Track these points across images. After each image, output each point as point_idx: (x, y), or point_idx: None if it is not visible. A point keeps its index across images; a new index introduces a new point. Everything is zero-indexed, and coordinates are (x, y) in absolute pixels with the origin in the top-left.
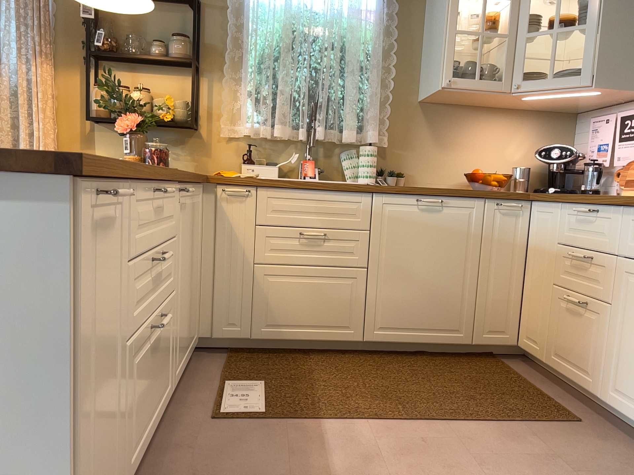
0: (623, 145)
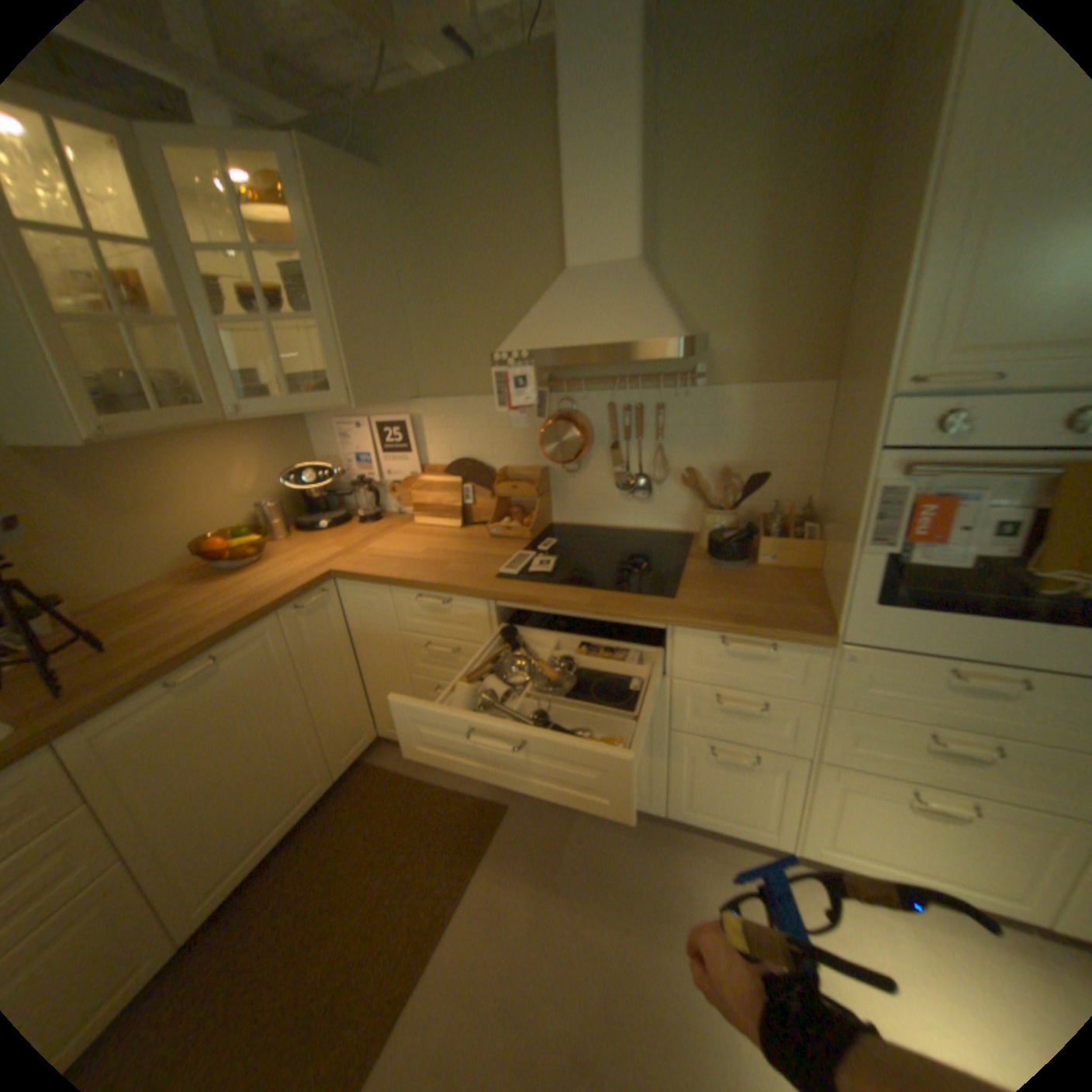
0: (389, 457)
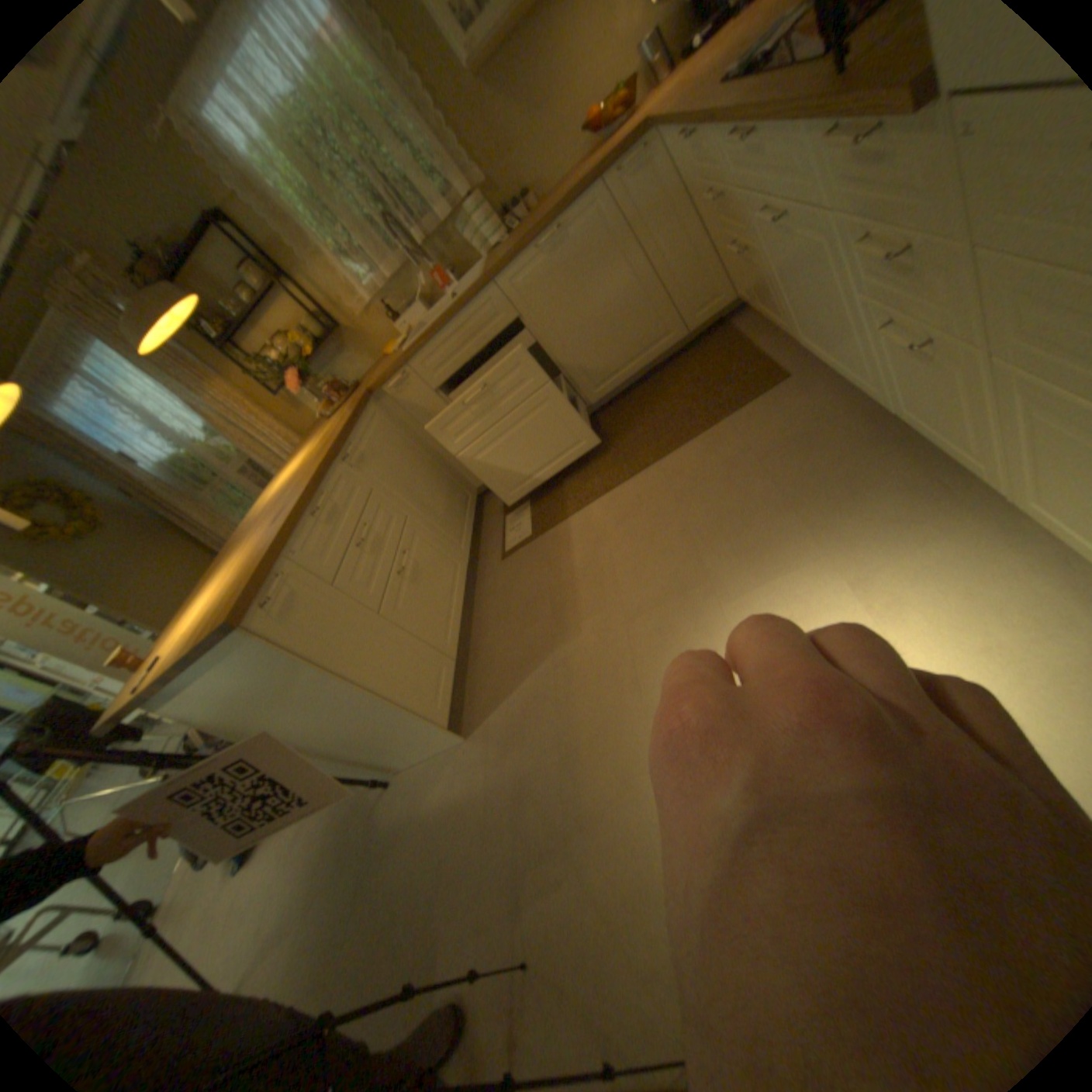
0: None
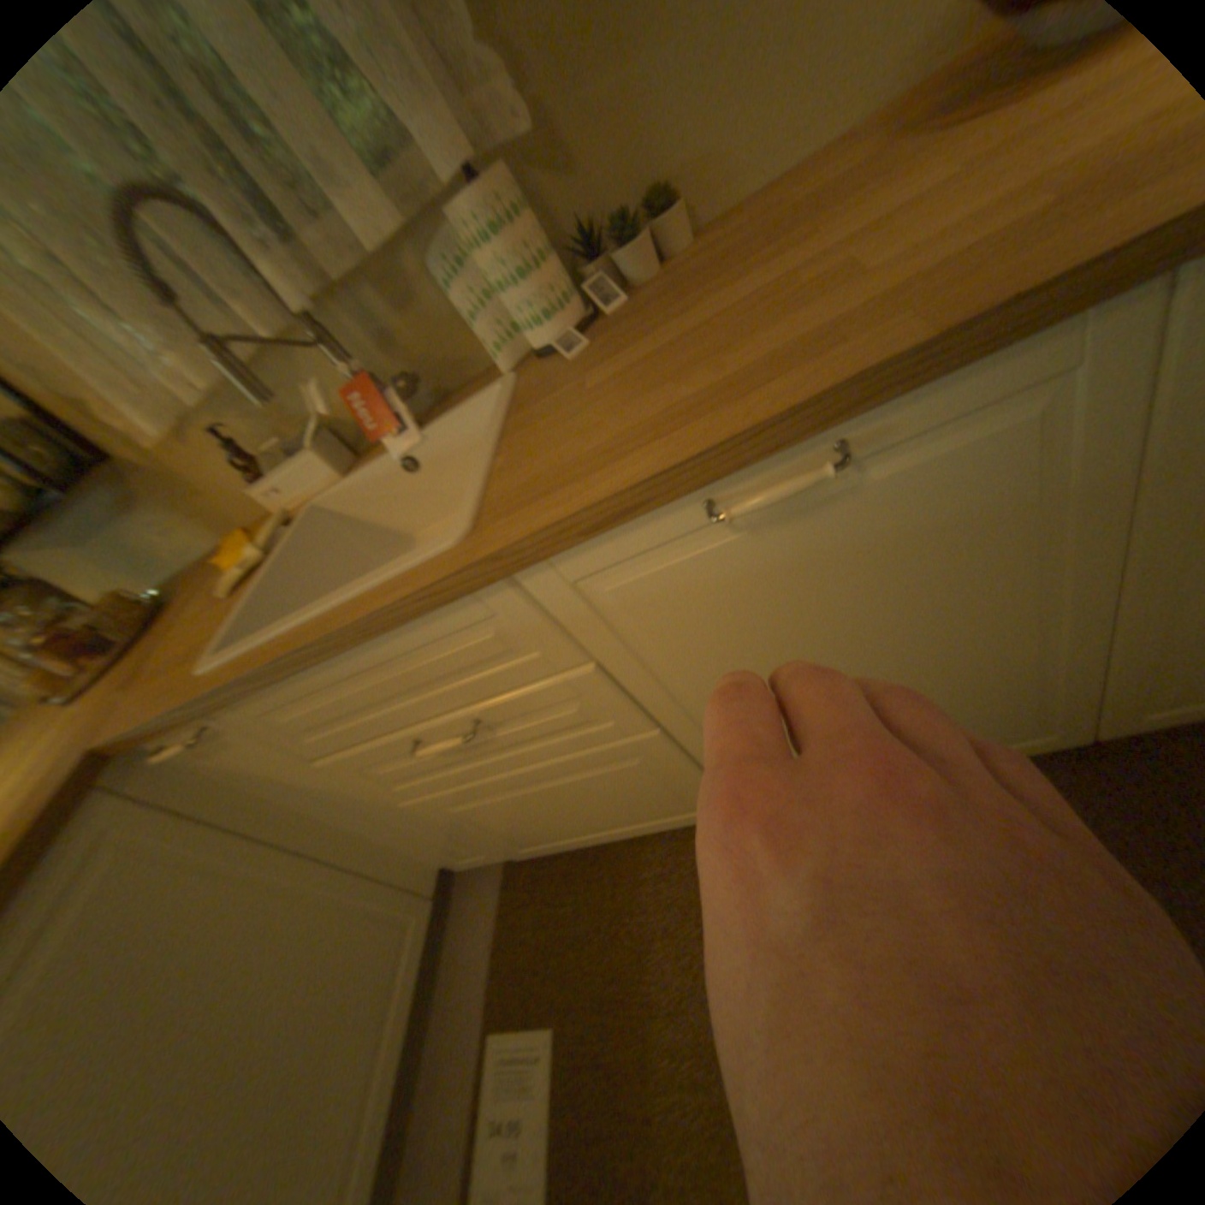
0: None
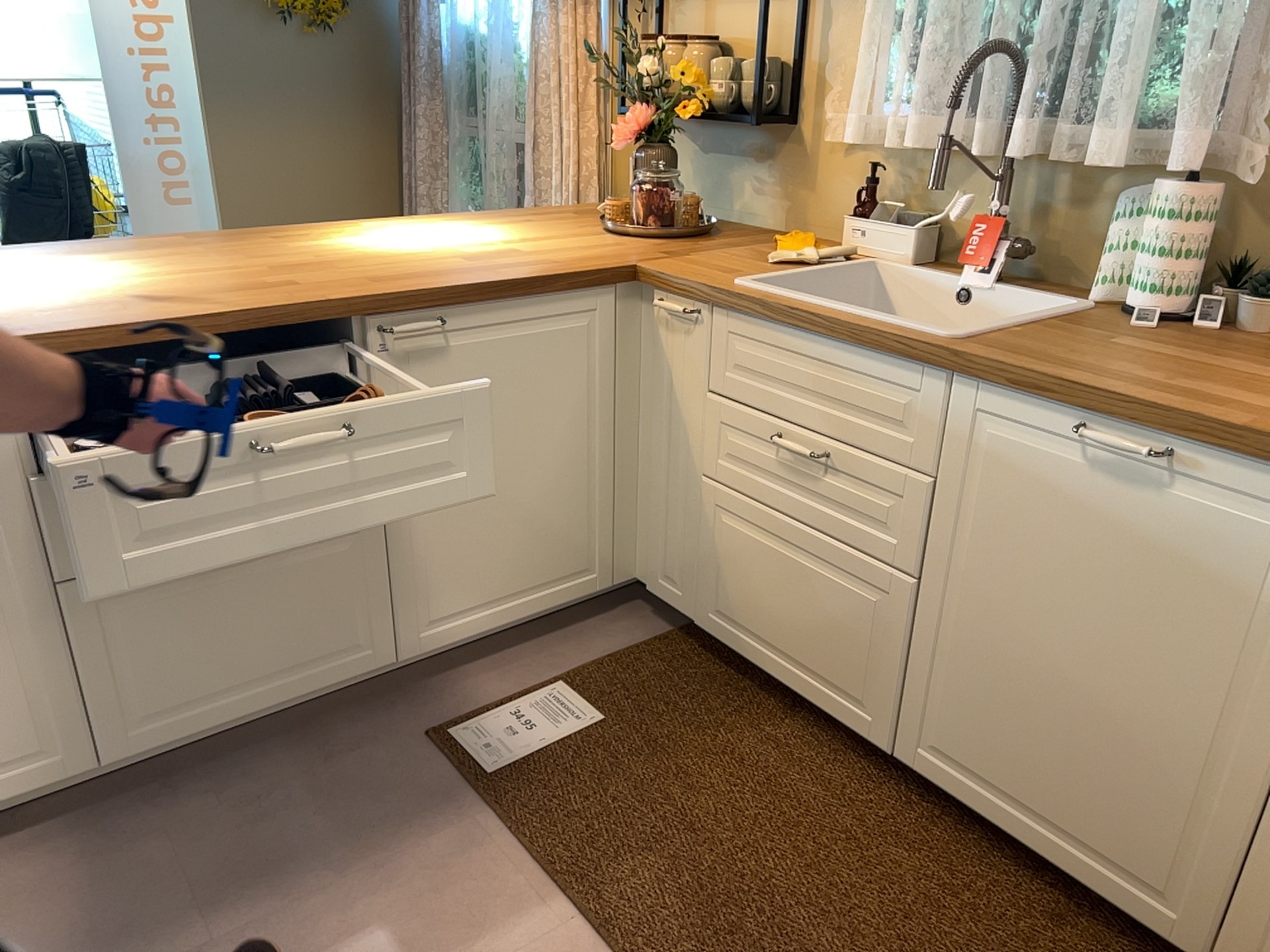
0: None
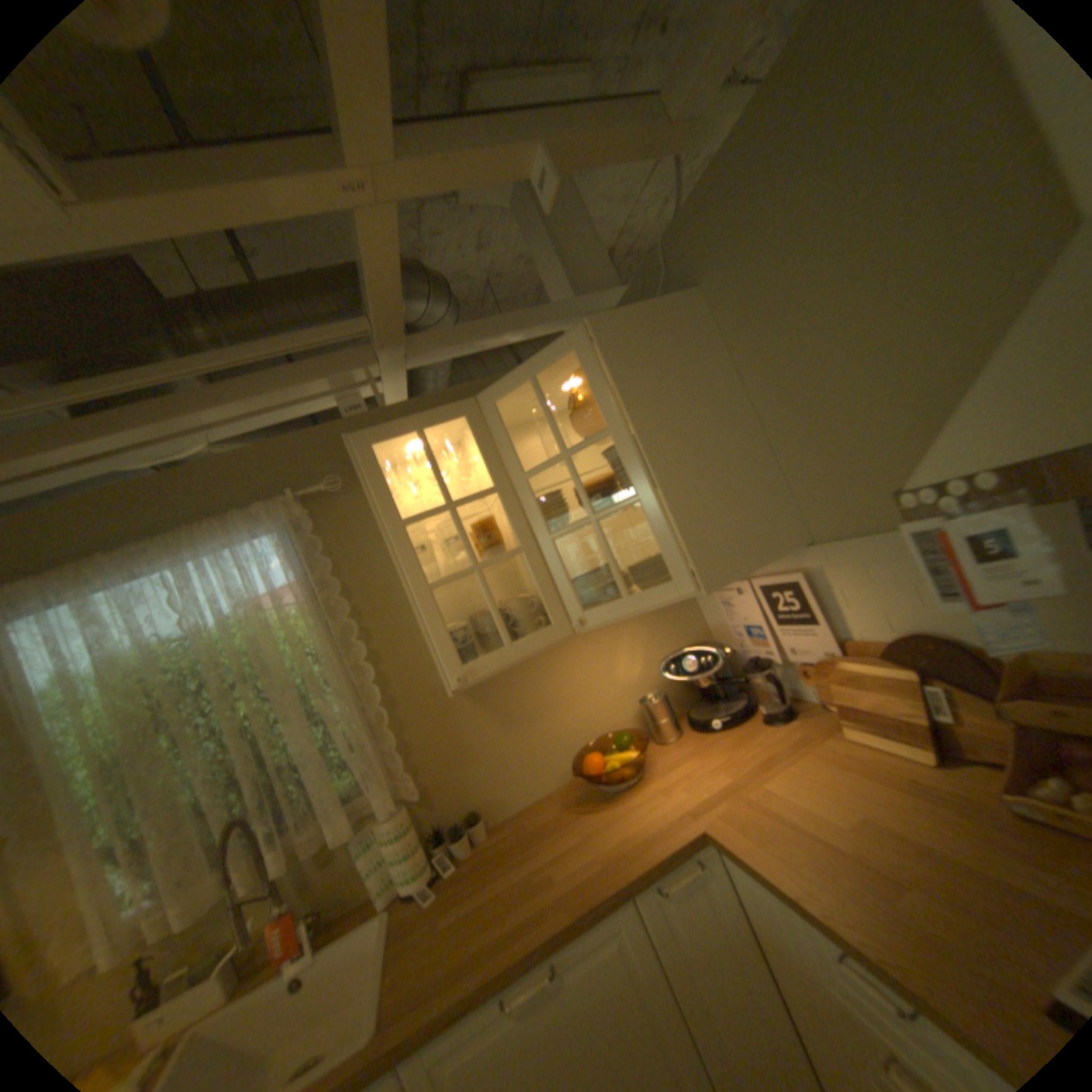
0: (789, 631)
